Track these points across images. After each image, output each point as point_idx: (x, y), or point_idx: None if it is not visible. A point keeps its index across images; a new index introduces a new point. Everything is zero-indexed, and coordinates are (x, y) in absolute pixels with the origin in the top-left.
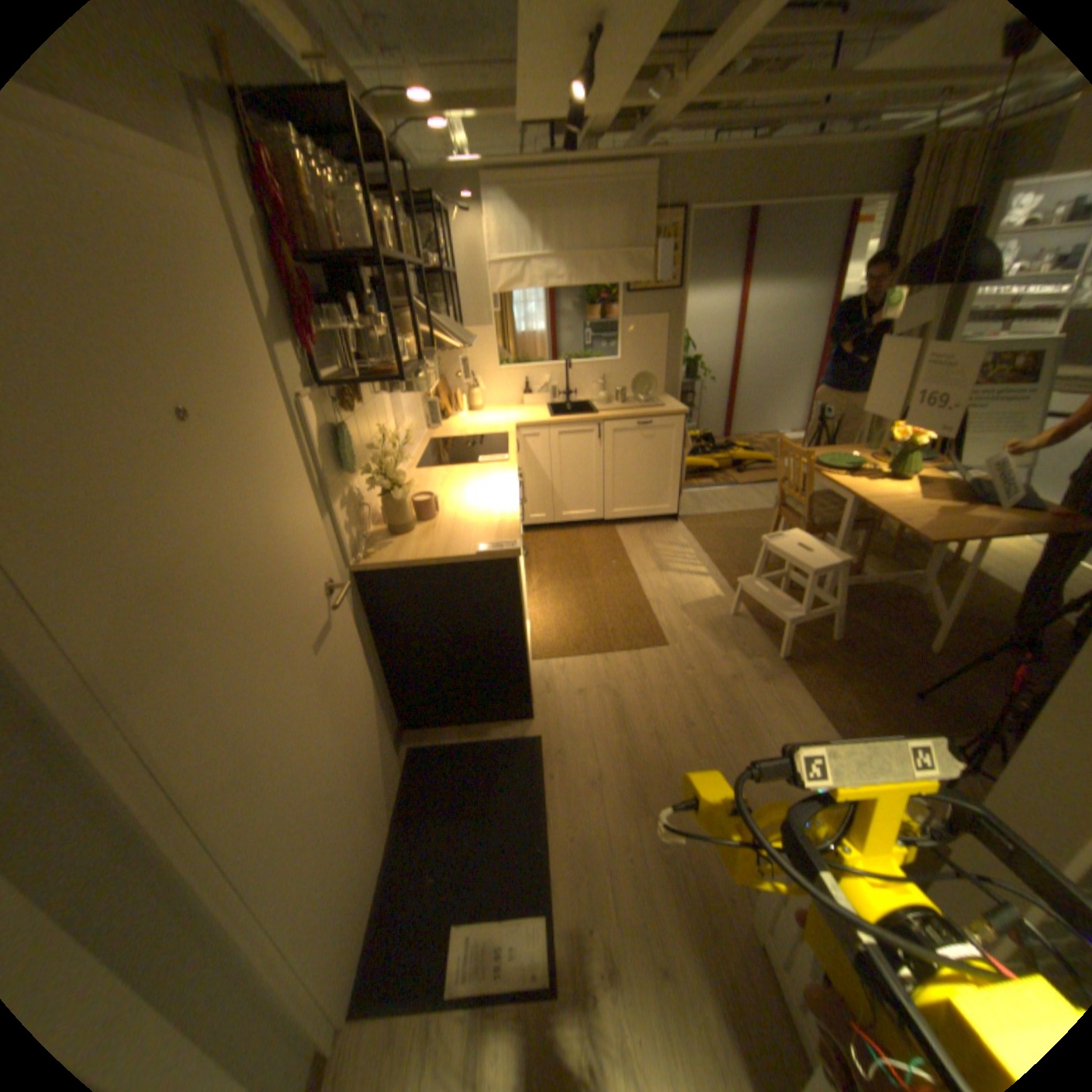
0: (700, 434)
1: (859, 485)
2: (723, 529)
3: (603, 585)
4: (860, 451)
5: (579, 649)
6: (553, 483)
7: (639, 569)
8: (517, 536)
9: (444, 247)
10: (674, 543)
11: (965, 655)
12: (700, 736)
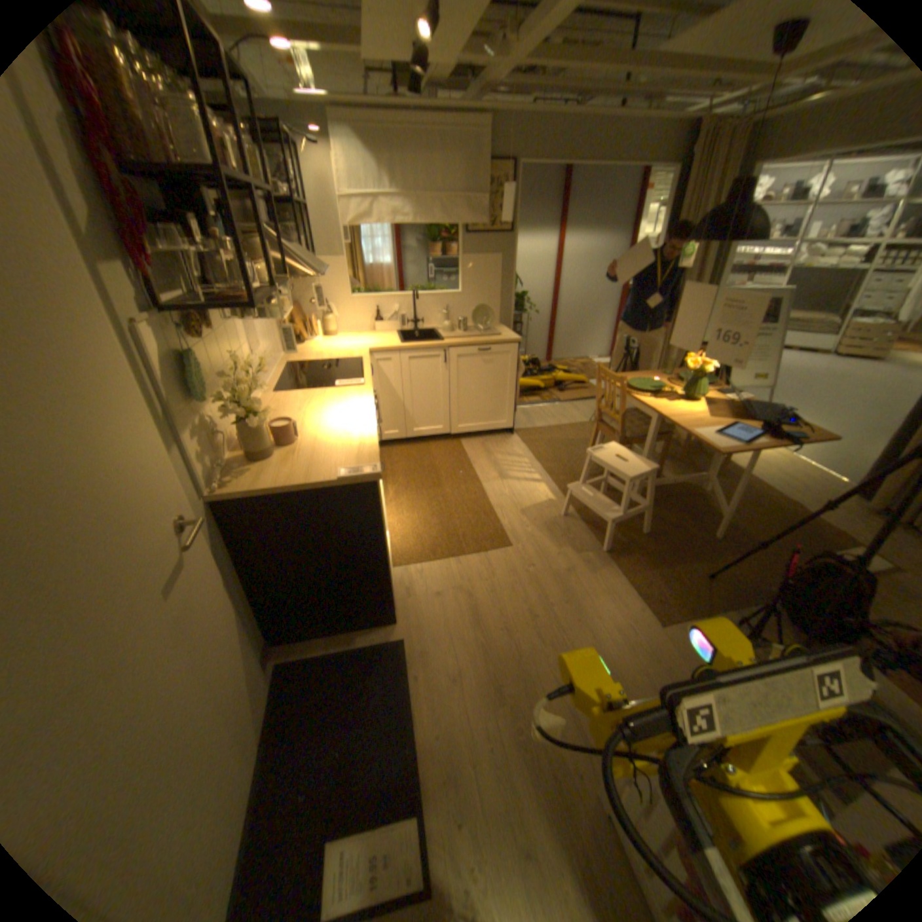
0: (527, 358)
1: (662, 406)
2: (550, 440)
3: (453, 494)
4: (659, 376)
5: (435, 554)
6: (405, 403)
7: (483, 478)
8: (376, 459)
9: (294, 178)
10: (511, 454)
11: (740, 540)
12: (544, 626)
